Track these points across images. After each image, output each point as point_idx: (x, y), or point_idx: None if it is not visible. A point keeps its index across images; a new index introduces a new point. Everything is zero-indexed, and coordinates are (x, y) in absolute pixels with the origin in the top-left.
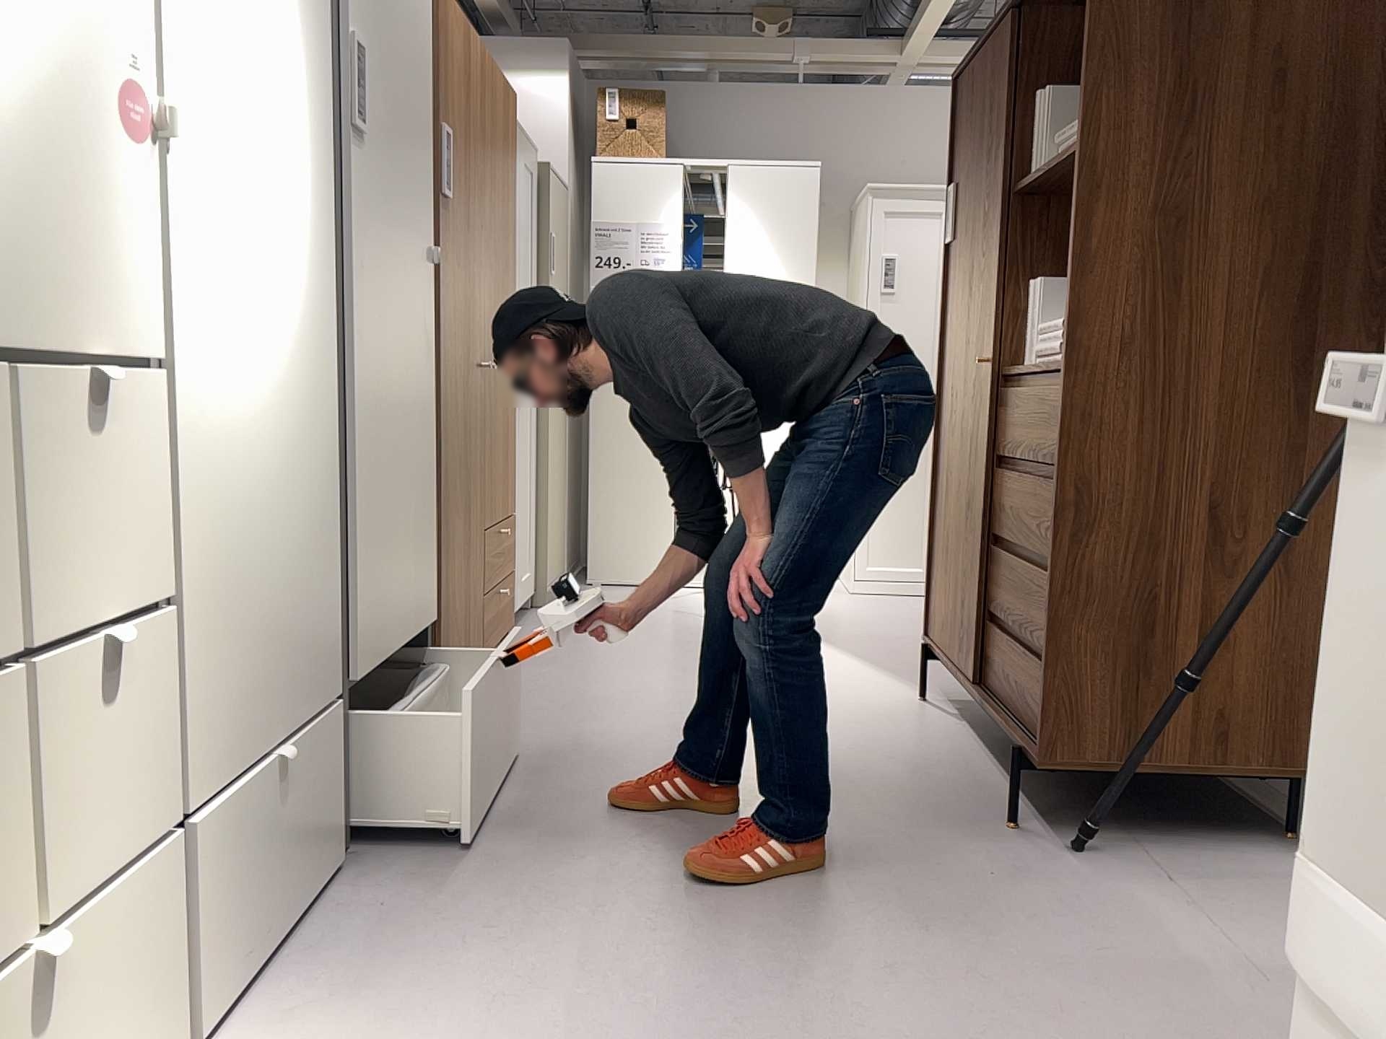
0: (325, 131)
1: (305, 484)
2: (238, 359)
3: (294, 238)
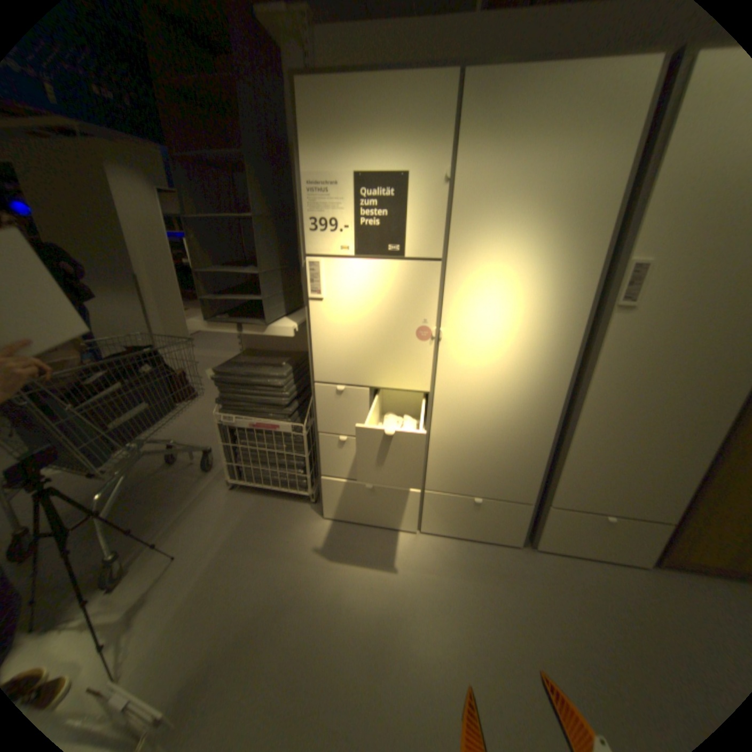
0: (584, 313)
1: (523, 437)
2: (478, 395)
3: (535, 358)
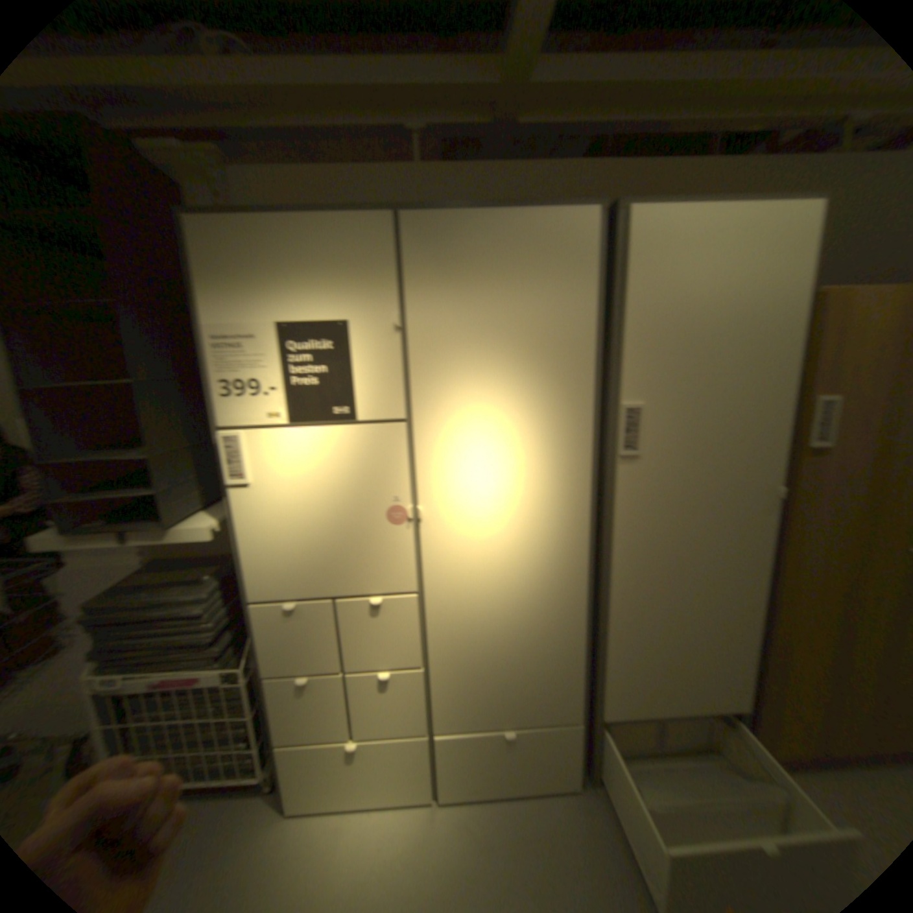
0: (588, 468)
1: (551, 633)
2: (484, 586)
3: (544, 529)
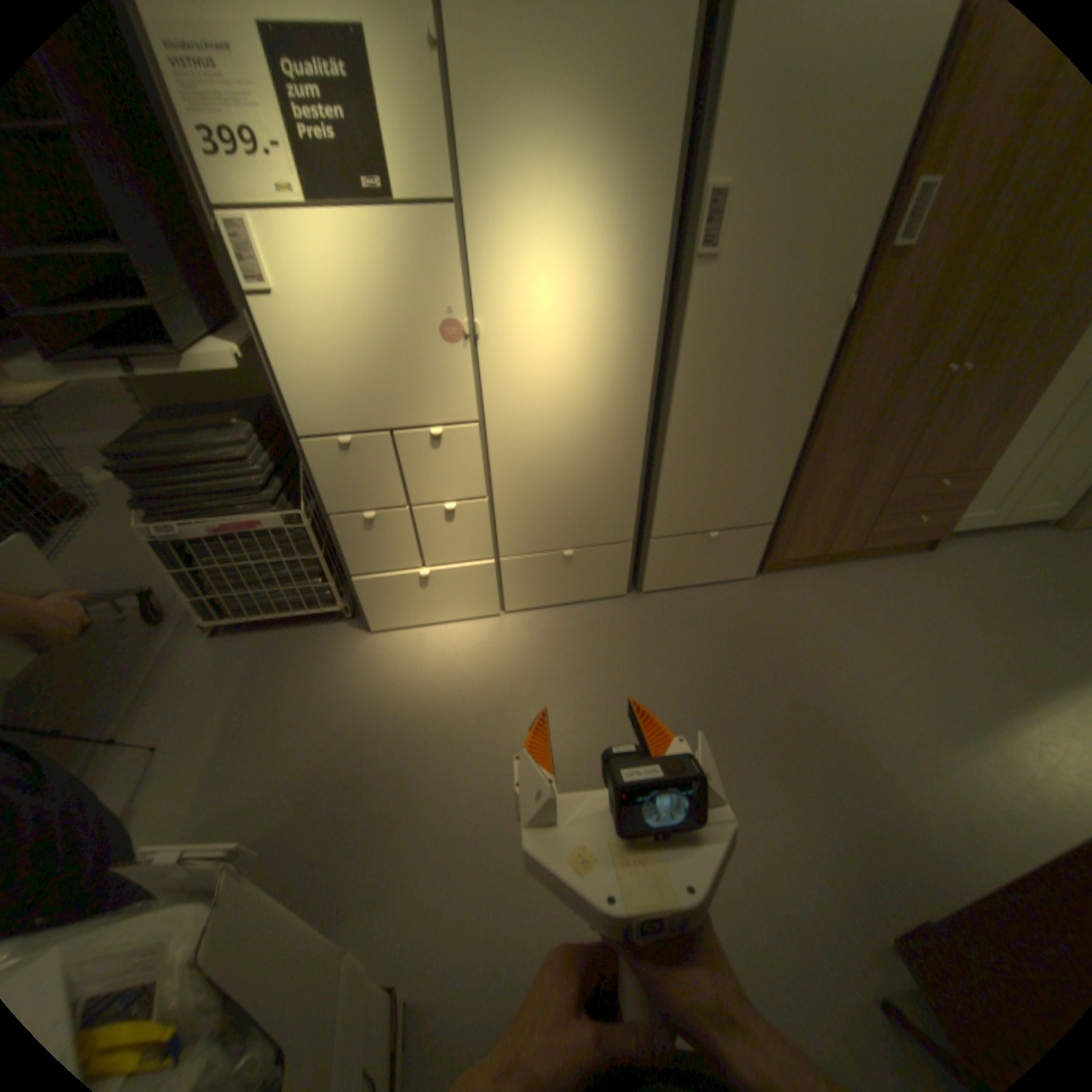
0: (659, 272)
1: (608, 459)
2: (545, 413)
3: (608, 347)
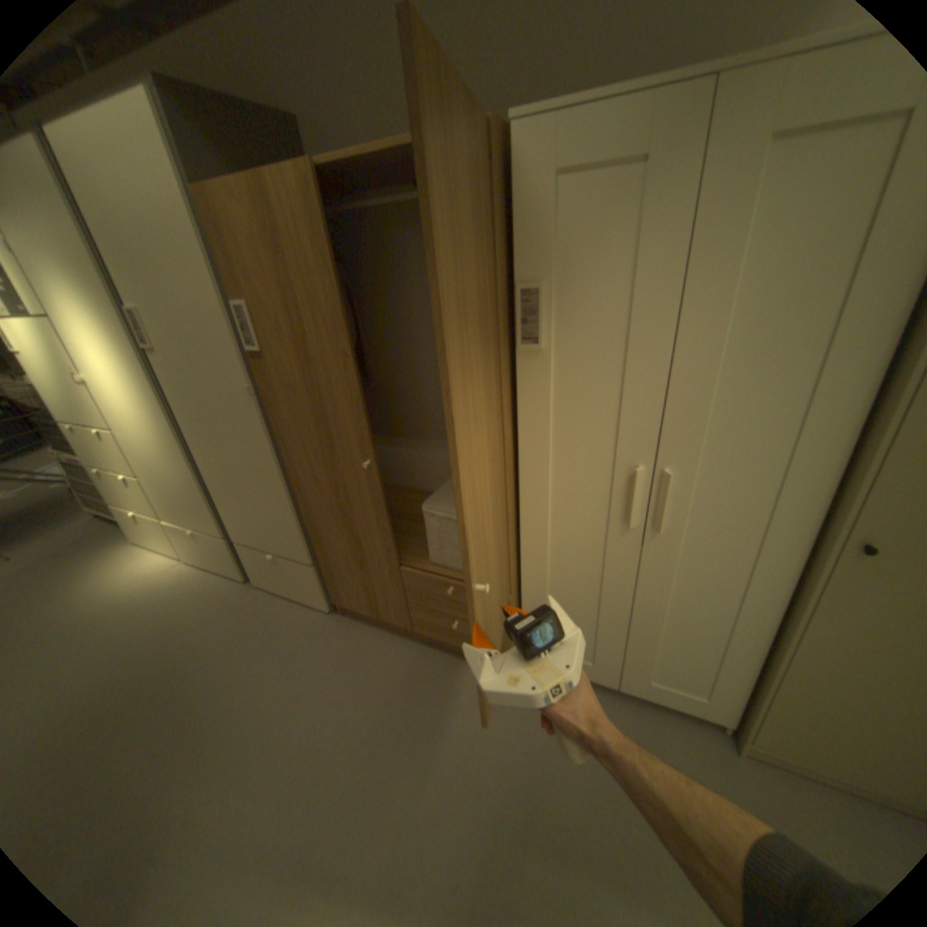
0: (135, 357)
1: (176, 472)
2: (133, 433)
3: (137, 399)
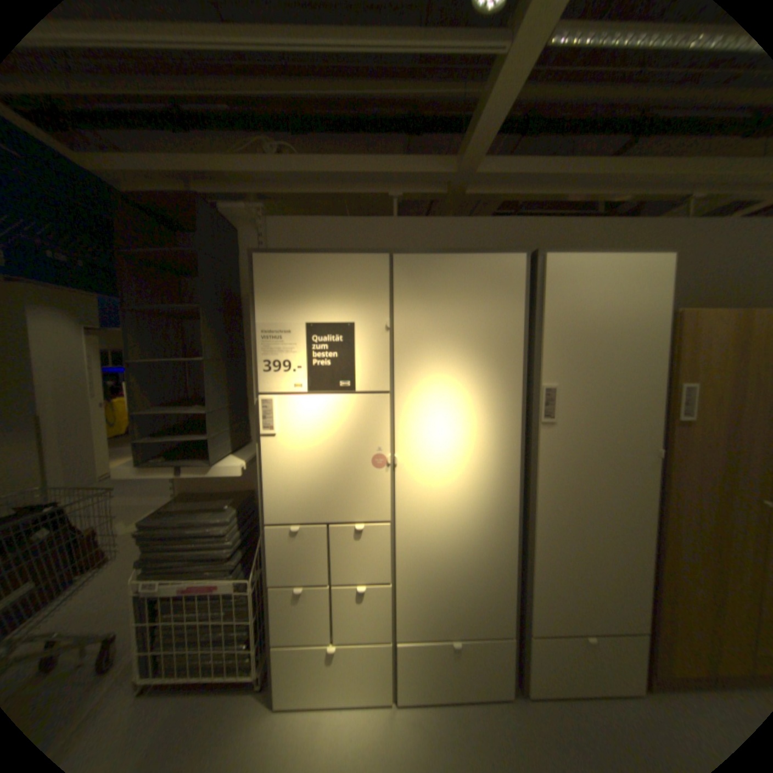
0: (517, 430)
1: (489, 558)
2: (439, 518)
3: (485, 475)
